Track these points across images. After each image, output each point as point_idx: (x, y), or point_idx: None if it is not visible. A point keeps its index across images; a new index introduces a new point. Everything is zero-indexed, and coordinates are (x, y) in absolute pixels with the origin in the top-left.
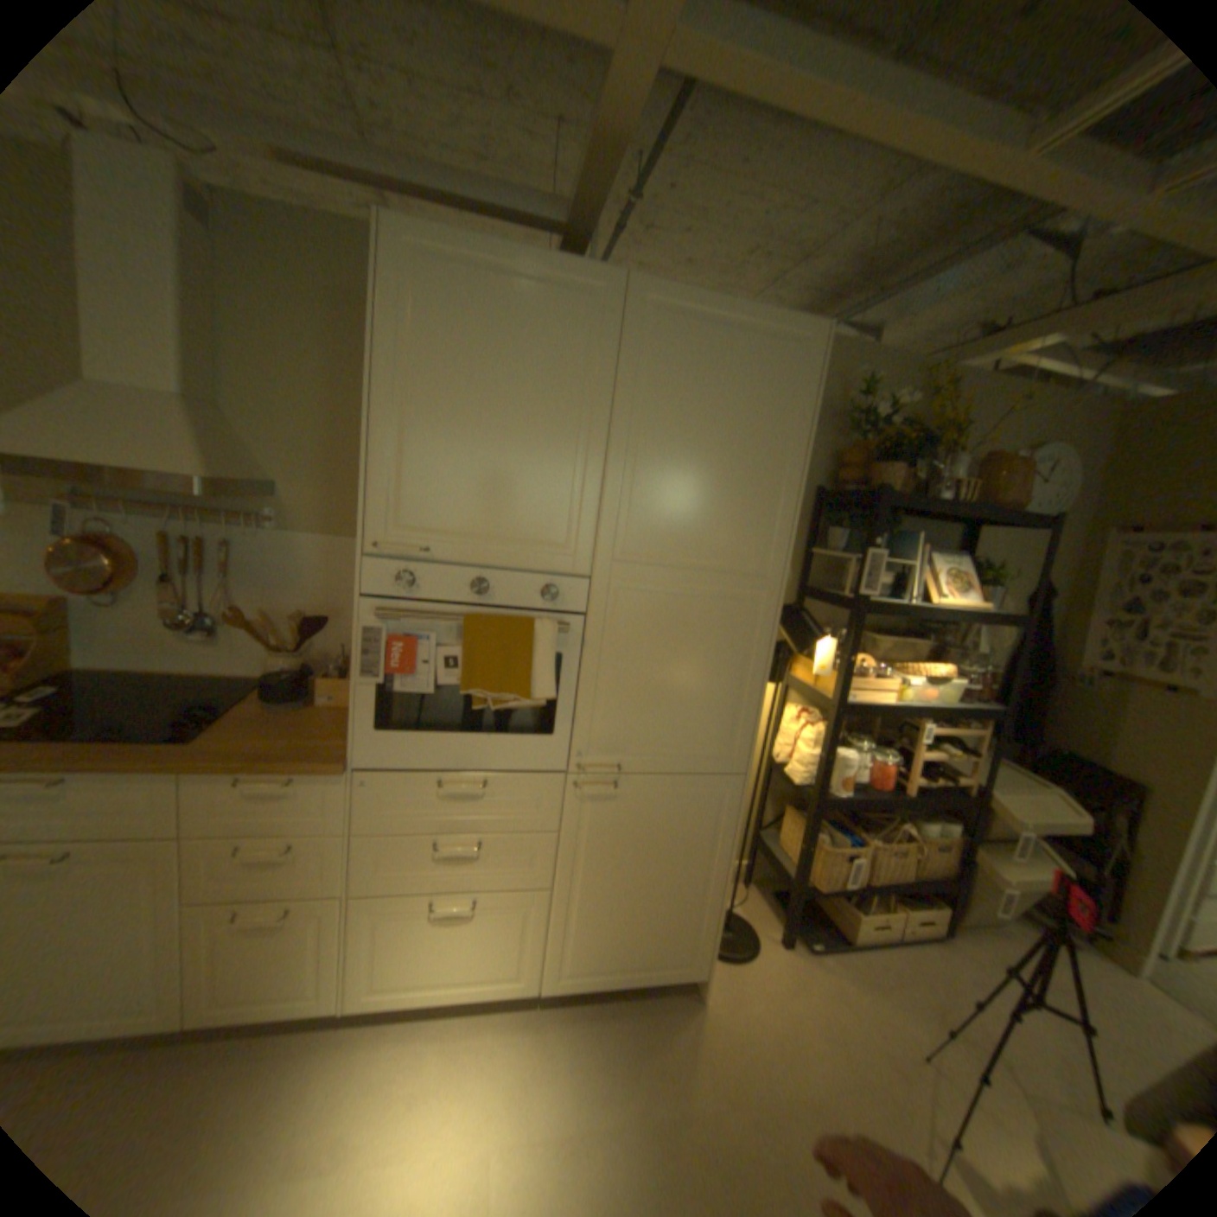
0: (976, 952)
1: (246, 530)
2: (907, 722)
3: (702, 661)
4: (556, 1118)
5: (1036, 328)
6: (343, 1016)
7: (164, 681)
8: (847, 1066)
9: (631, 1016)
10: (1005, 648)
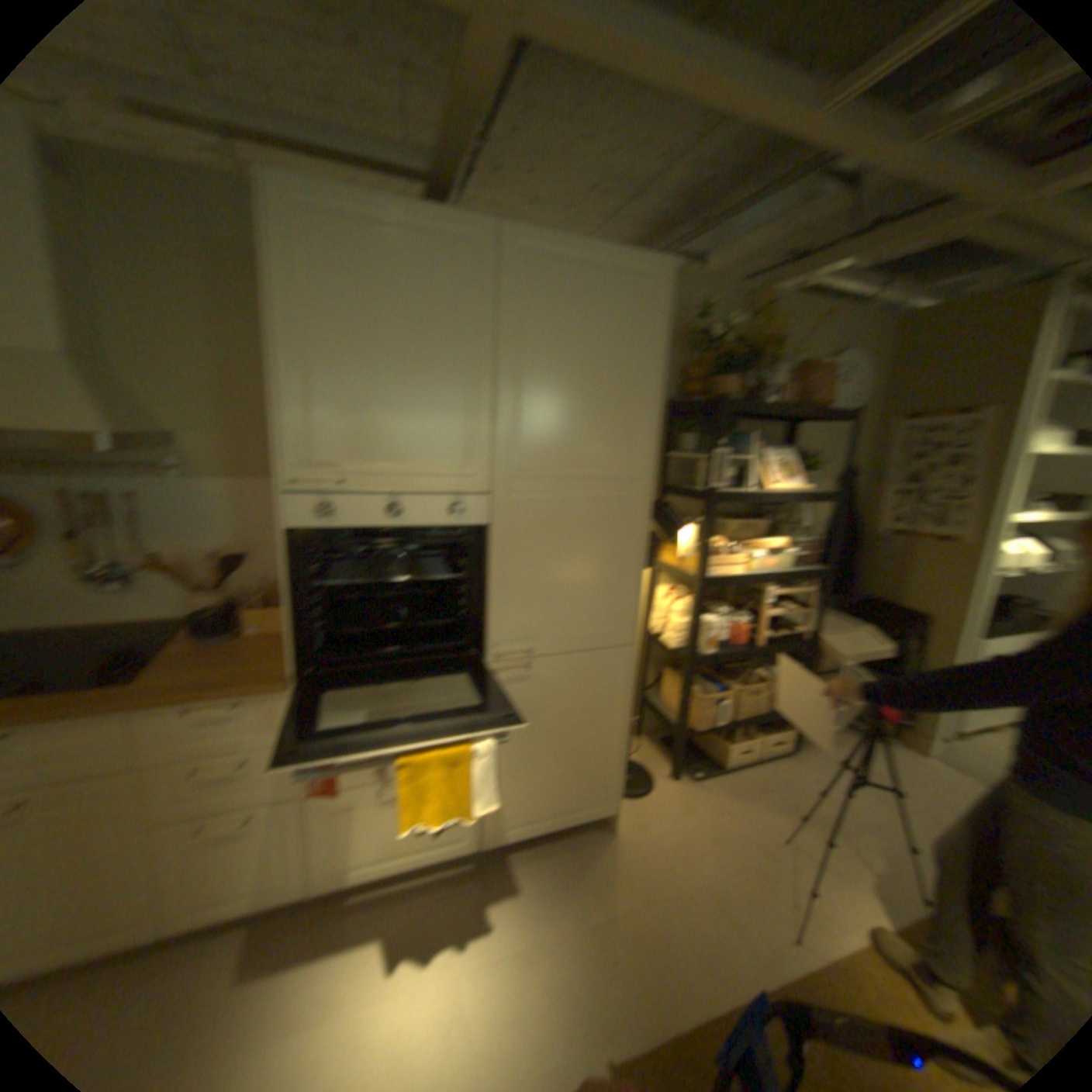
0: (818, 758)
1: (158, 476)
2: (756, 587)
3: (594, 553)
4: (512, 937)
5: (835, 252)
6: (317, 892)
7: (94, 626)
8: (732, 857)
9: (561, 850)
10: (825, 519)
